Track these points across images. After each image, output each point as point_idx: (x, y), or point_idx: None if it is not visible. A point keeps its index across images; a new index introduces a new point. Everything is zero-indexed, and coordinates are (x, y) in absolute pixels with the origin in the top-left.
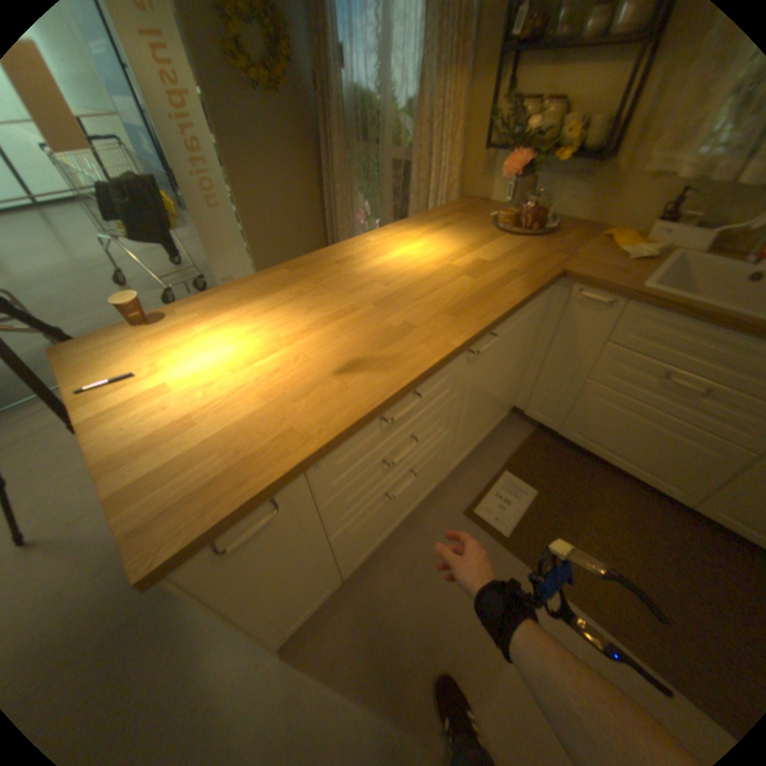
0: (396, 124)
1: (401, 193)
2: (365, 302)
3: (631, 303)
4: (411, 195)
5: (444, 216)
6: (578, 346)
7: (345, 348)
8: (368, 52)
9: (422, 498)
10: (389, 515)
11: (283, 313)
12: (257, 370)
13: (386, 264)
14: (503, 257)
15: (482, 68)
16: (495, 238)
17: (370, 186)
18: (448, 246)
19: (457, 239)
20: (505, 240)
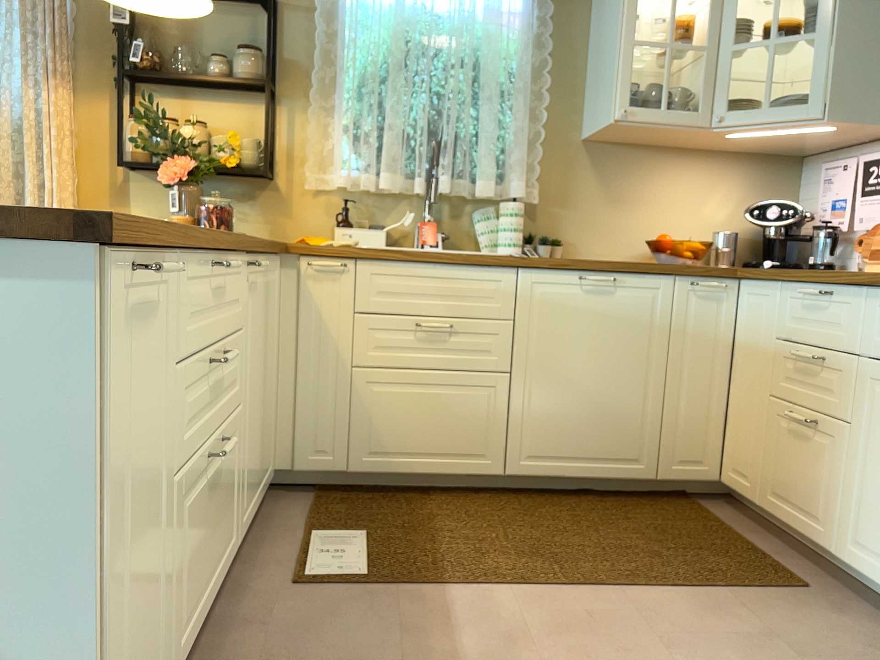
0: None
1: None
2: None
3: (358, 263)
4: None
5: None
6: (326, 330)
7: None
8: None
9: (223, 564)
10: (201, 544)
11: None
12: None
13: None
14: None
15: (91, 93)
16: None
17: None
18: None
19: None
20: None
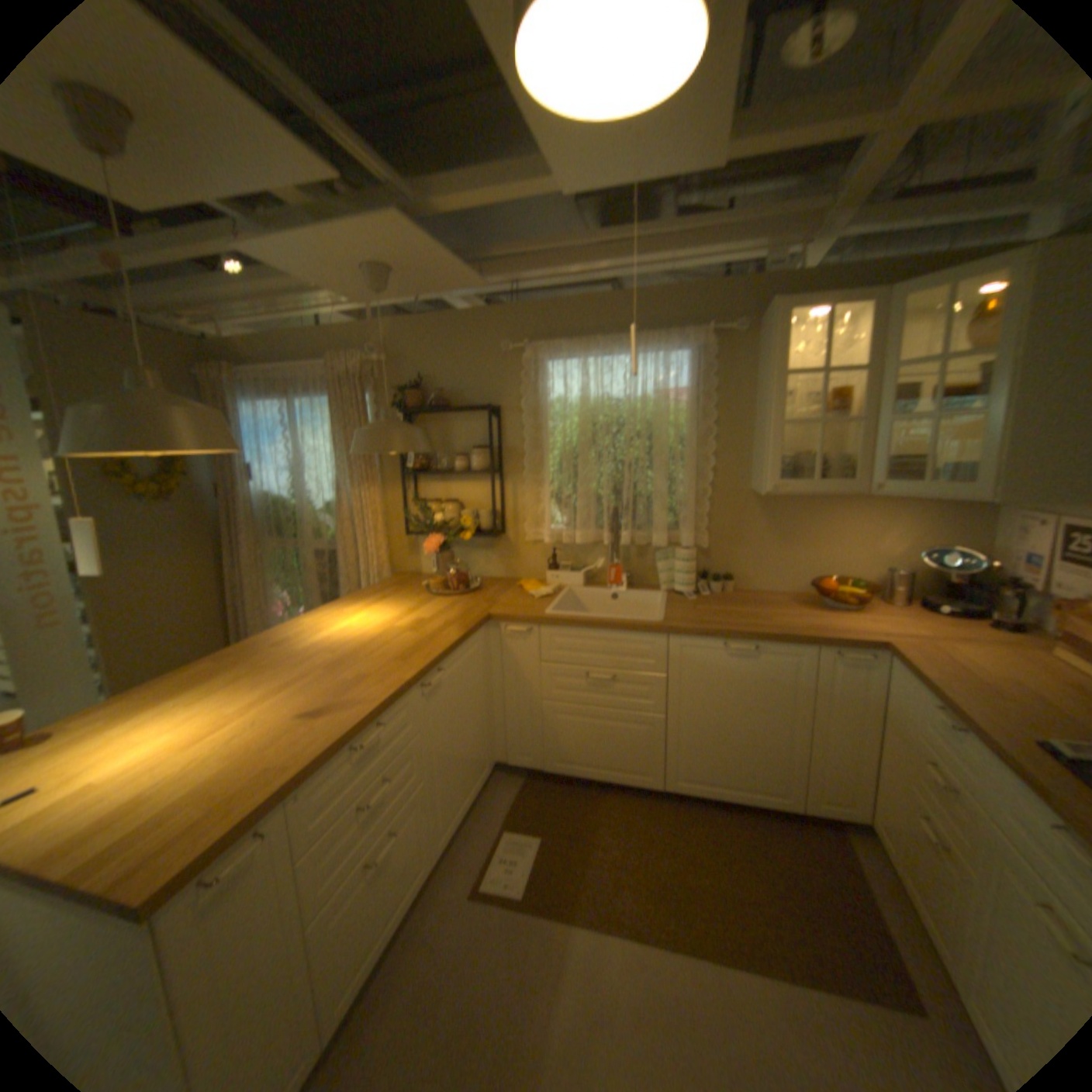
0: (315, 523)
1: (328, 580)
2: (313, 671)
3: (540, 629)
4: (340, 580)
5: (379, 593)
6: (522, 675)
7: (302, 707)
8: (280, 472)
9: (412, 896)
10: (373, 915)
11: (221, 700)
12: (208, 746)
13: (327, 640)
14: (438, 615)
15: (390, 484)
16: (429, 603)
17: (289, 578)
18: (388, 616)
19: (395, 609)
20: (439, 603)
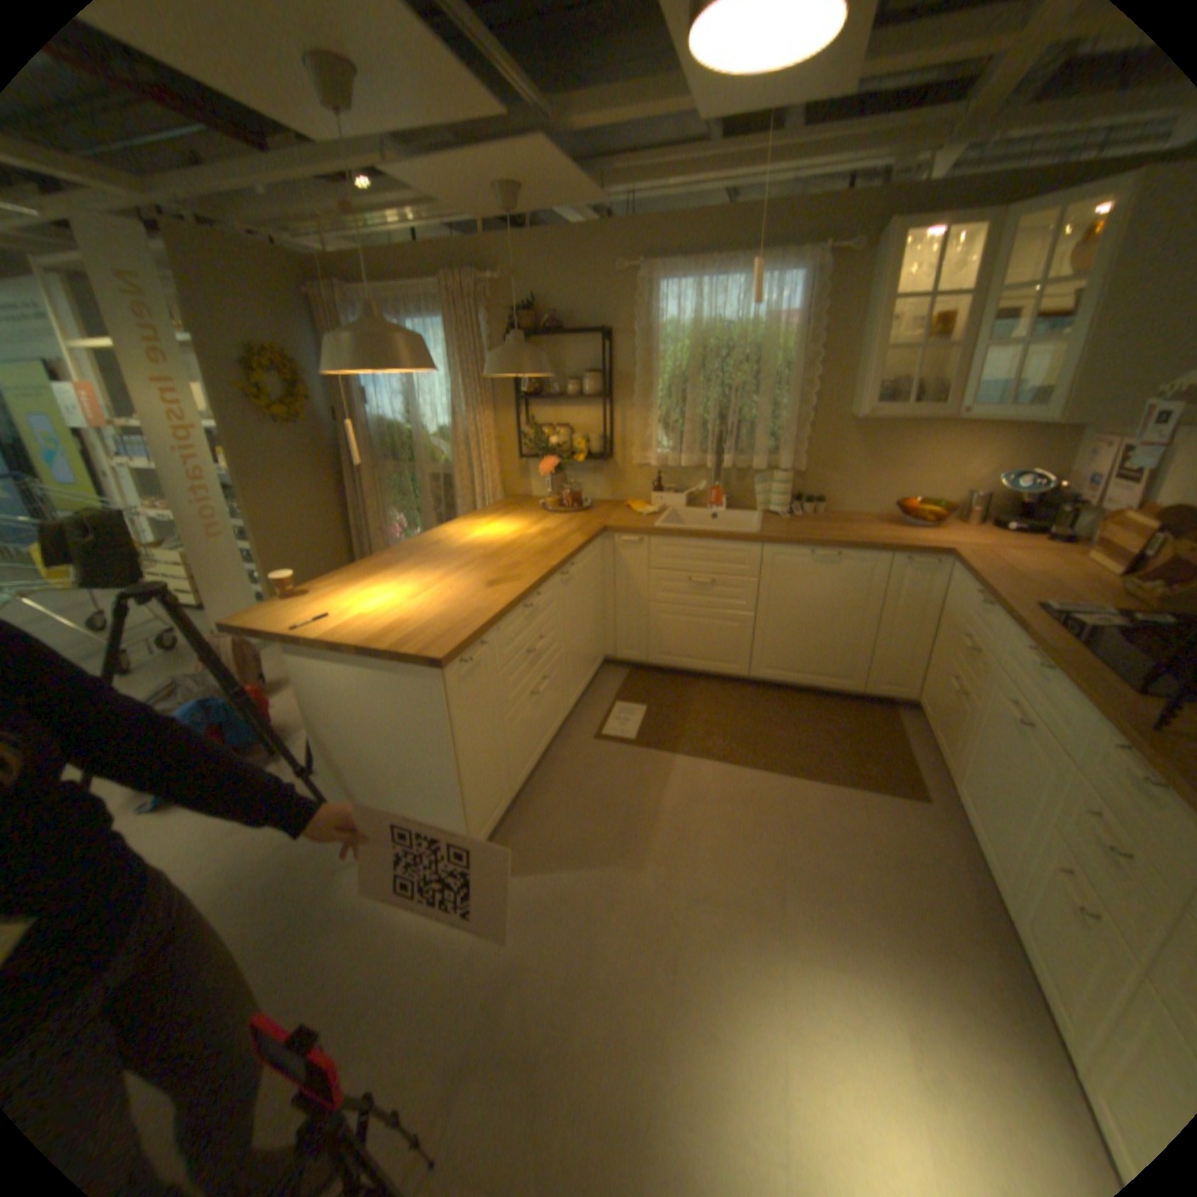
0: (431, 446)
1: (443, 501)
2: (475, 560)
3: (650, 539)
4: (458, 500)
5: (500, 510)
6: (632, 580)
7: (480, 579)
8: (394, 395)
9: (555, 729)
10: (535, 729)
11: (415, 574)
12: (426, 597)
13: (474, 541)
14: (560, 526)
15: (501, 408)
16: (549, 518)
17: (405, 499)
18: (516, 526)
19: (520, 522)
20: (557, 518)
